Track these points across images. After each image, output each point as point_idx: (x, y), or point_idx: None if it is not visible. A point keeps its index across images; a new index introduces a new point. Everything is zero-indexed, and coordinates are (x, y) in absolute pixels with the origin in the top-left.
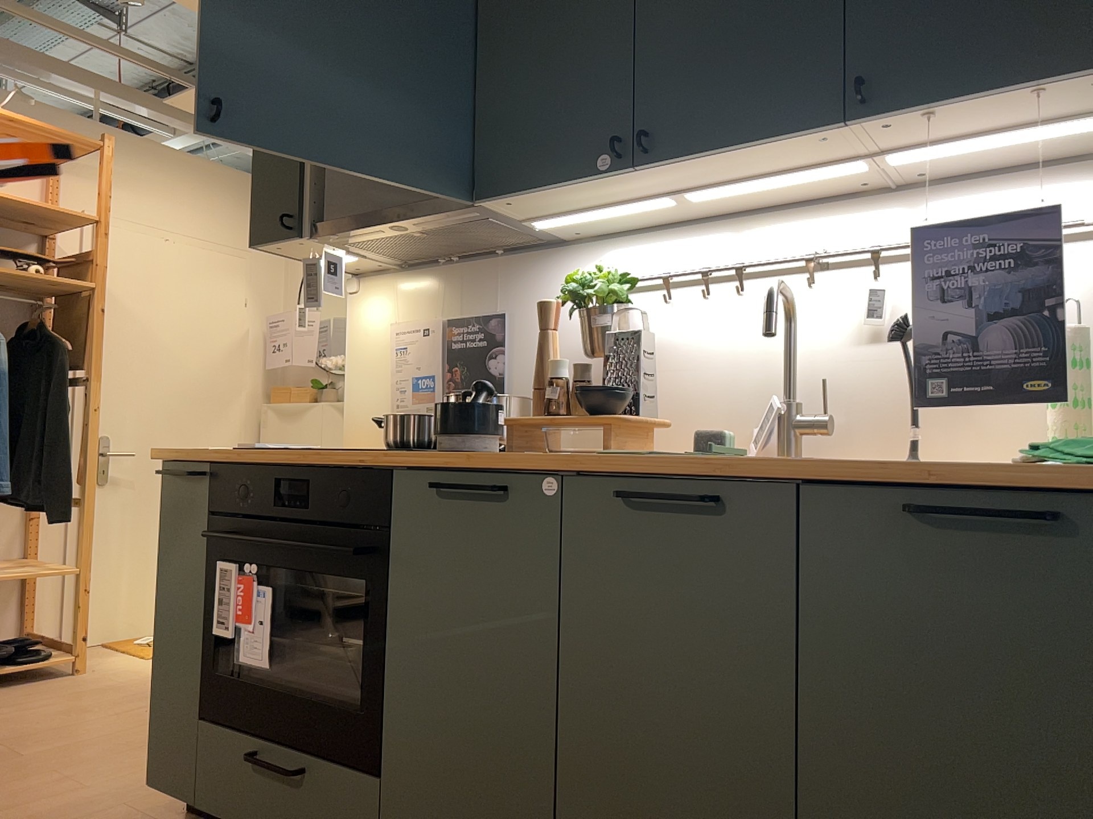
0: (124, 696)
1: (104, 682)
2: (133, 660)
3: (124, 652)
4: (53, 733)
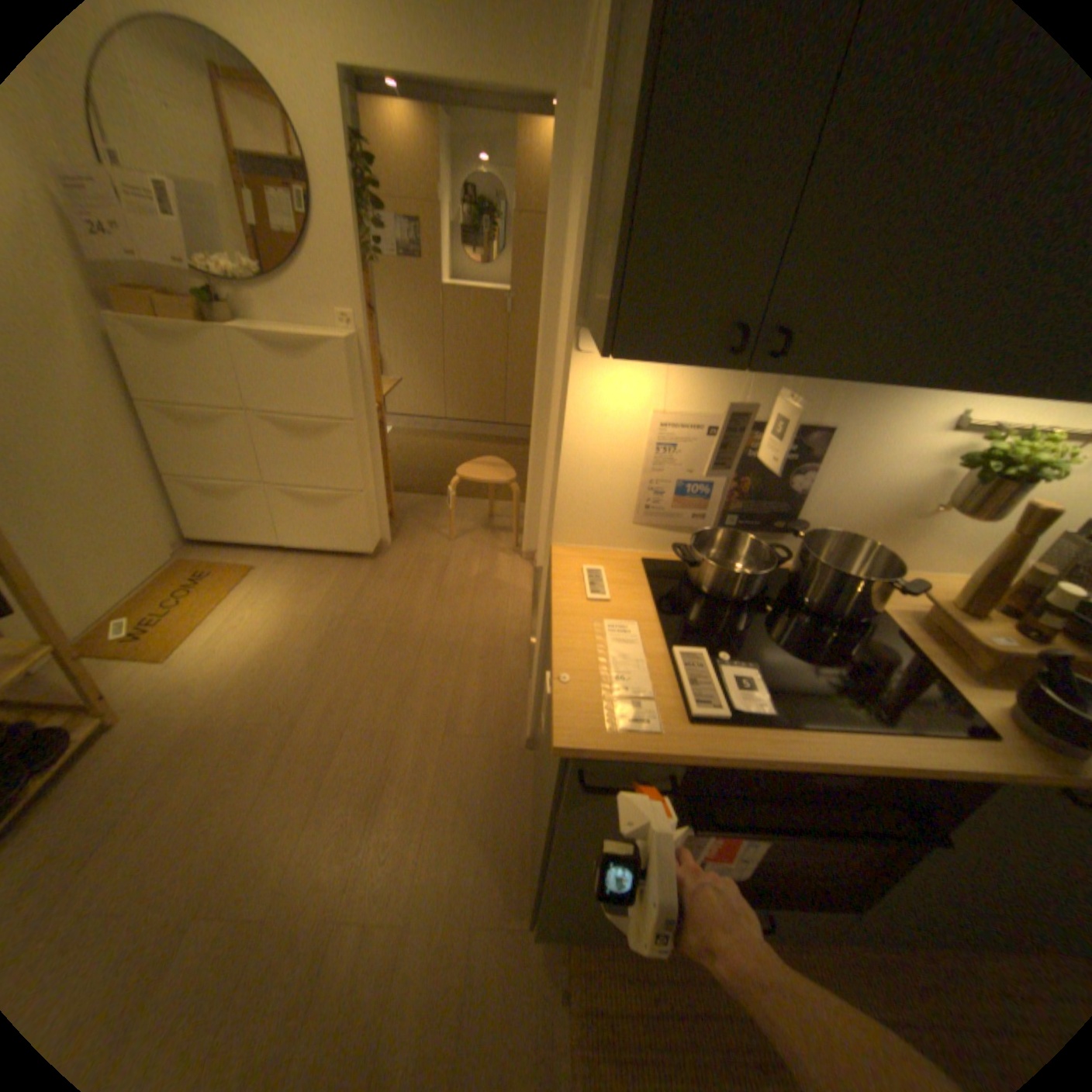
0: (228, 745)
1: (168, 729)
2: (148, 671)
3: (117, 661)
4: (239, 856)
